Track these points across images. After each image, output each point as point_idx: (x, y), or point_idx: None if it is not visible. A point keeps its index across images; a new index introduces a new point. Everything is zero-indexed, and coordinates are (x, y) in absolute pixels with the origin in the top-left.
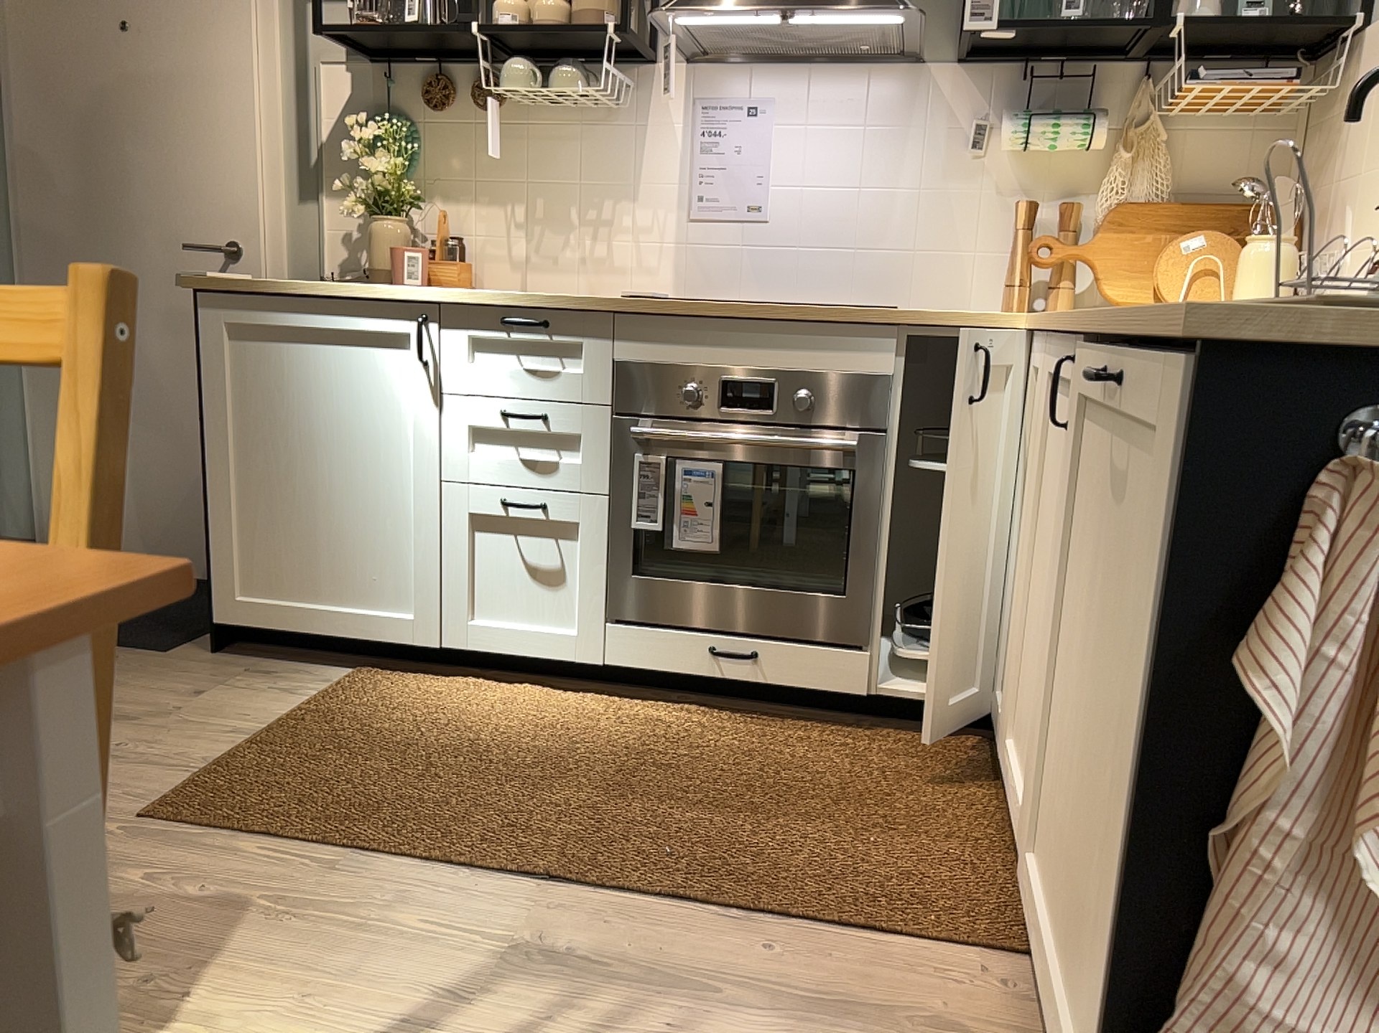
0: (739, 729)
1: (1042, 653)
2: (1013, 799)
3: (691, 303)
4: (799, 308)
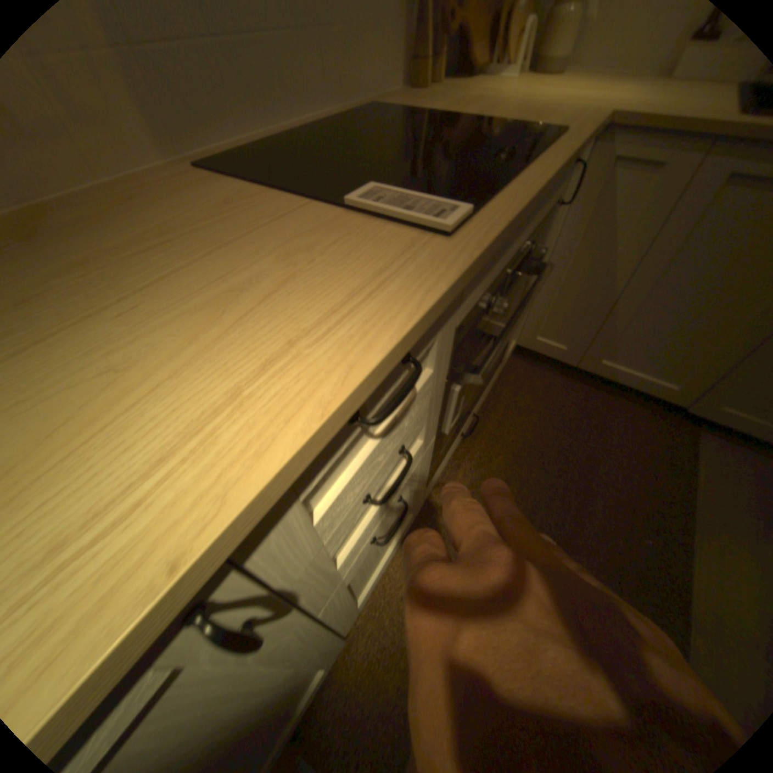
0: (471, 449)
1: (681, 332)
2: (618, 383)
3: (525, 208)
4: (563, 164)
